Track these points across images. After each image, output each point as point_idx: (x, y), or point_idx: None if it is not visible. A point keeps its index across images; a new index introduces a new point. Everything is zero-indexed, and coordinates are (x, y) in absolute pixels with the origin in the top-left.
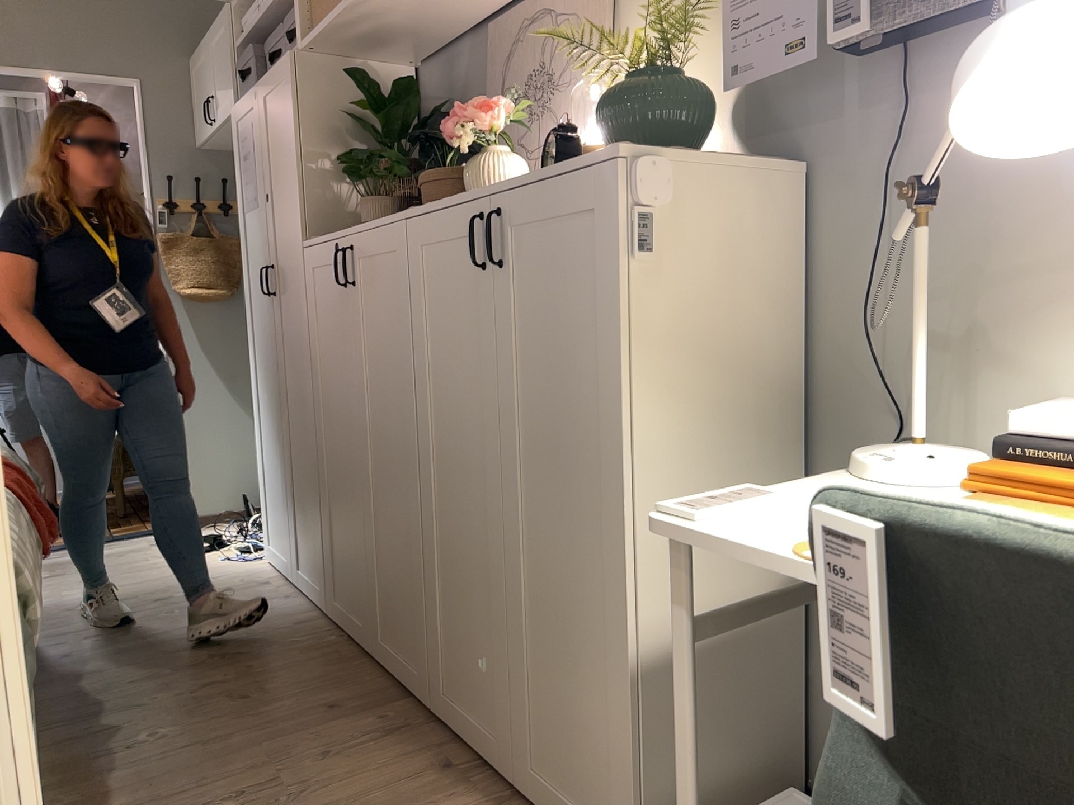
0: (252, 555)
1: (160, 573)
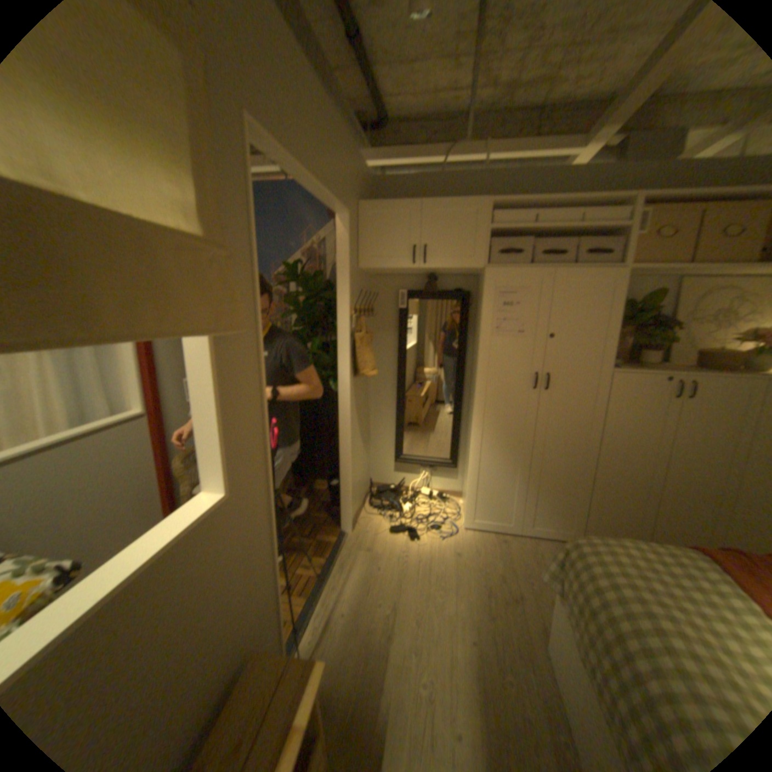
0: (446, 531)
1: (445, 567)
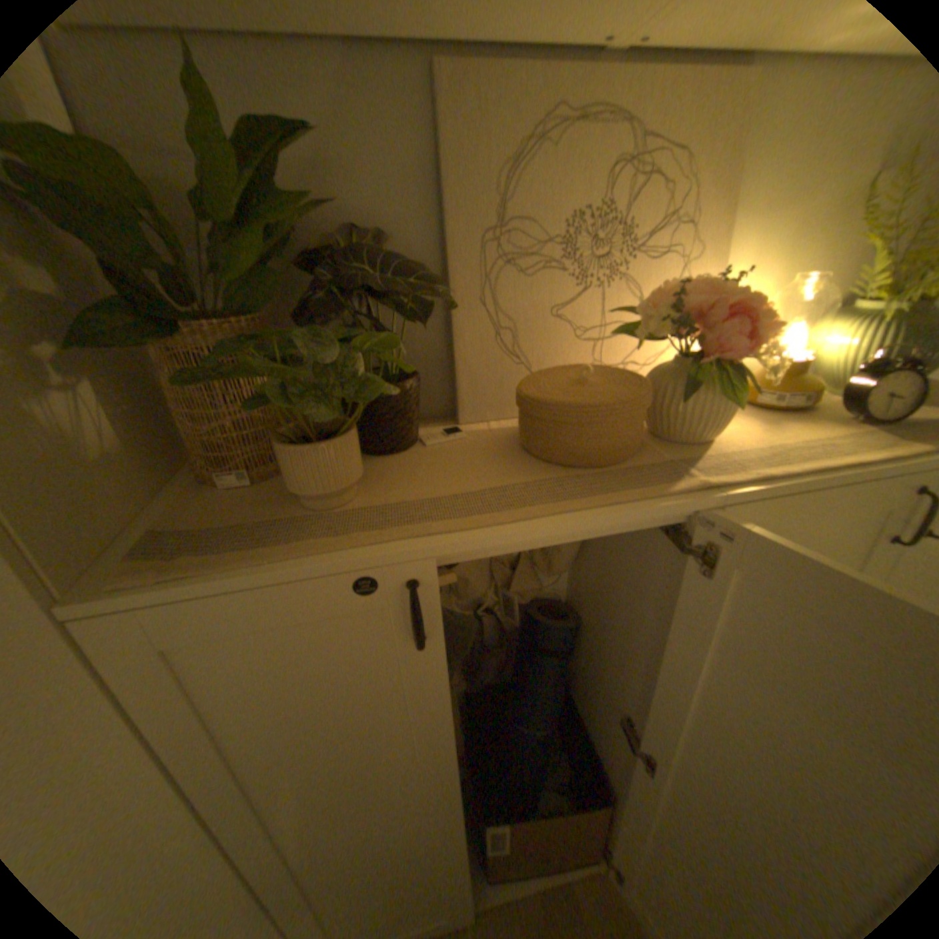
0: None
1: None
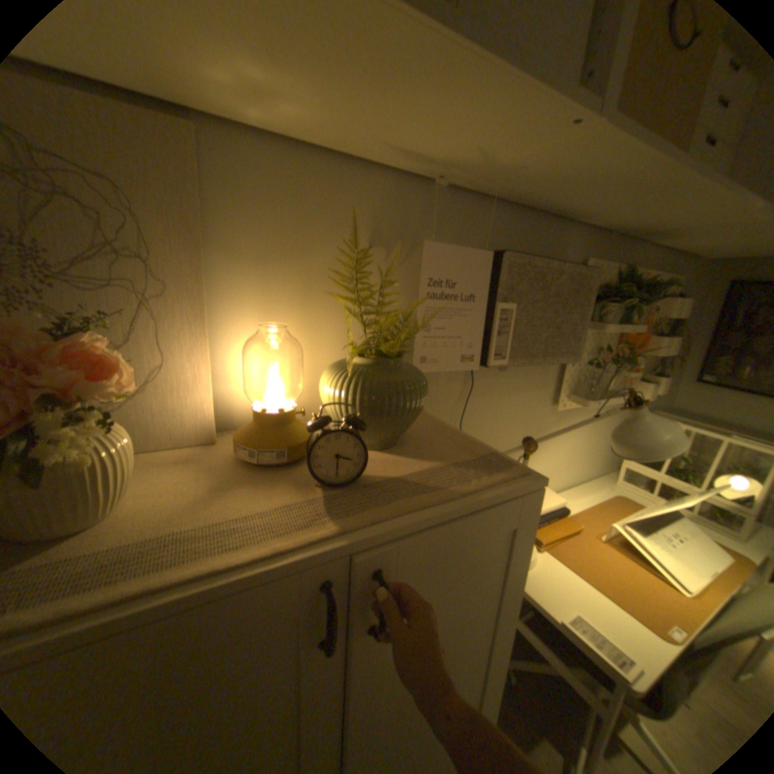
0: None
1: None
